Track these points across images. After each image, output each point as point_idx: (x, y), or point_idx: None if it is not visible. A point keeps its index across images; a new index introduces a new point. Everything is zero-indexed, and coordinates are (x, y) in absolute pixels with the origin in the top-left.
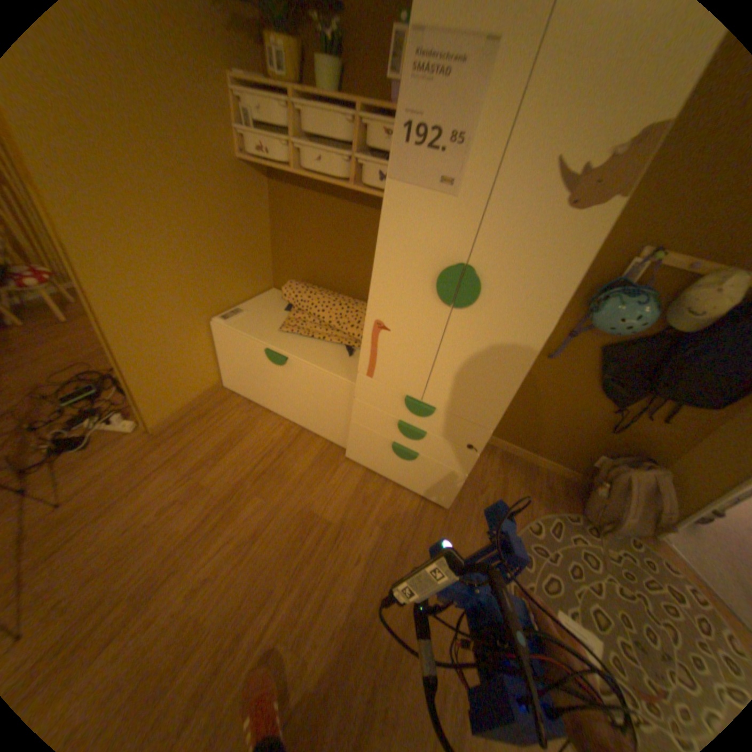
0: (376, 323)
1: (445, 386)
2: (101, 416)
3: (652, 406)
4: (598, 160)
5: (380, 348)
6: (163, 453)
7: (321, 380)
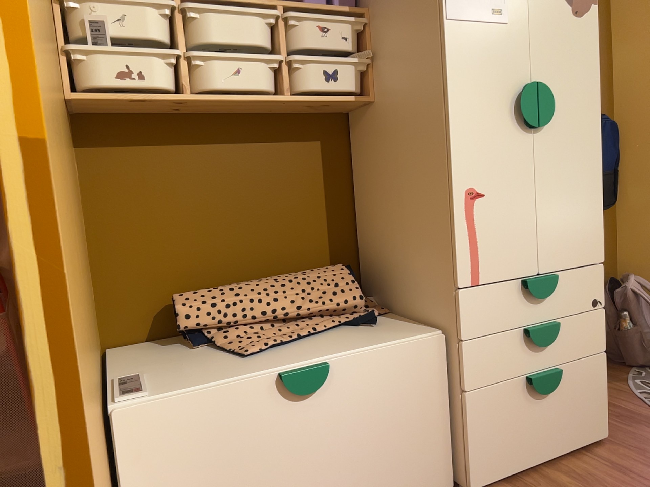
0: (469, 193)
1: (554, 233)
2: None
3: None
4: None
5: (480, 227)
6: None
7: (392, 364)
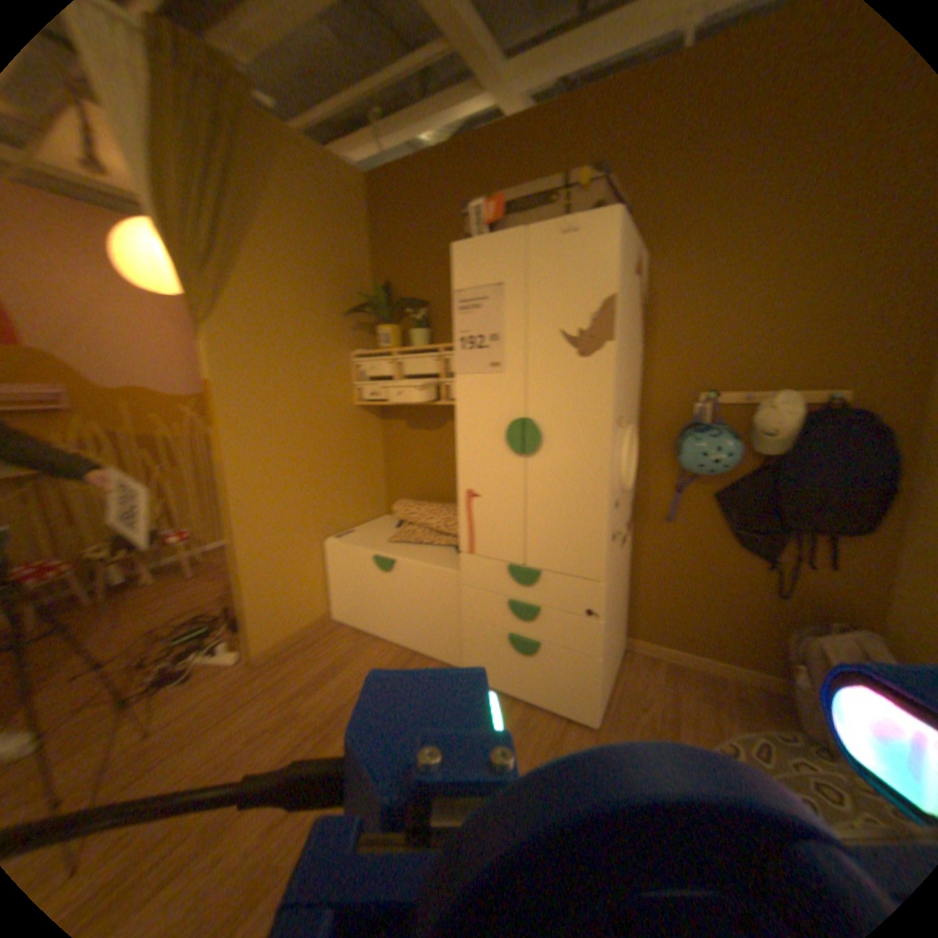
0: (466, 492)
1: (541, 541)
2: (202, 654)
3: (805, 552)
4: (584, 324)
5: (474, 517)
6: (257, 685)
7: (427, 577)
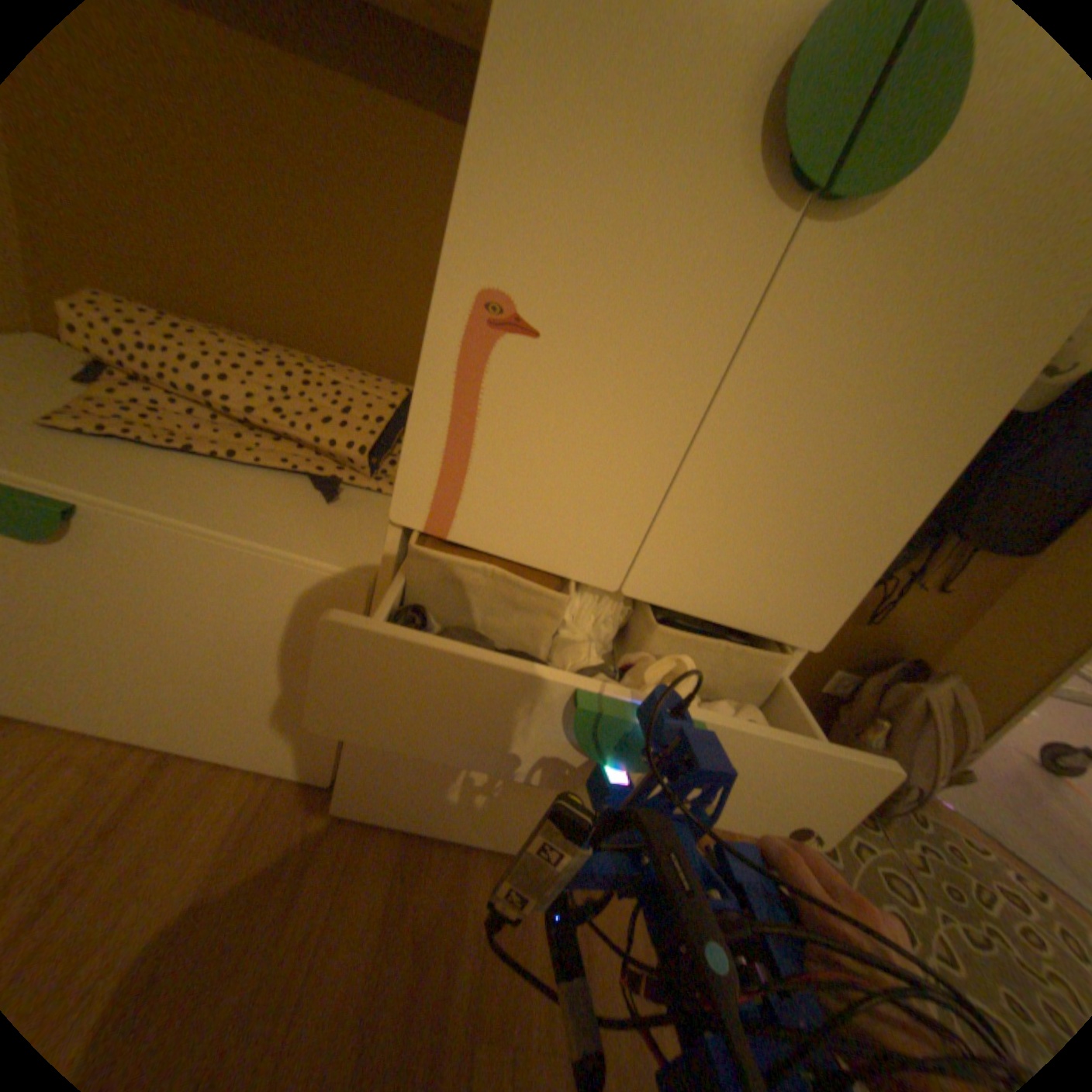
0: (486, 300)
1: (711, 530)
2: None
3: (927, 565)
4: None
5: (492, 411)
6: None
7: (234, 574)
